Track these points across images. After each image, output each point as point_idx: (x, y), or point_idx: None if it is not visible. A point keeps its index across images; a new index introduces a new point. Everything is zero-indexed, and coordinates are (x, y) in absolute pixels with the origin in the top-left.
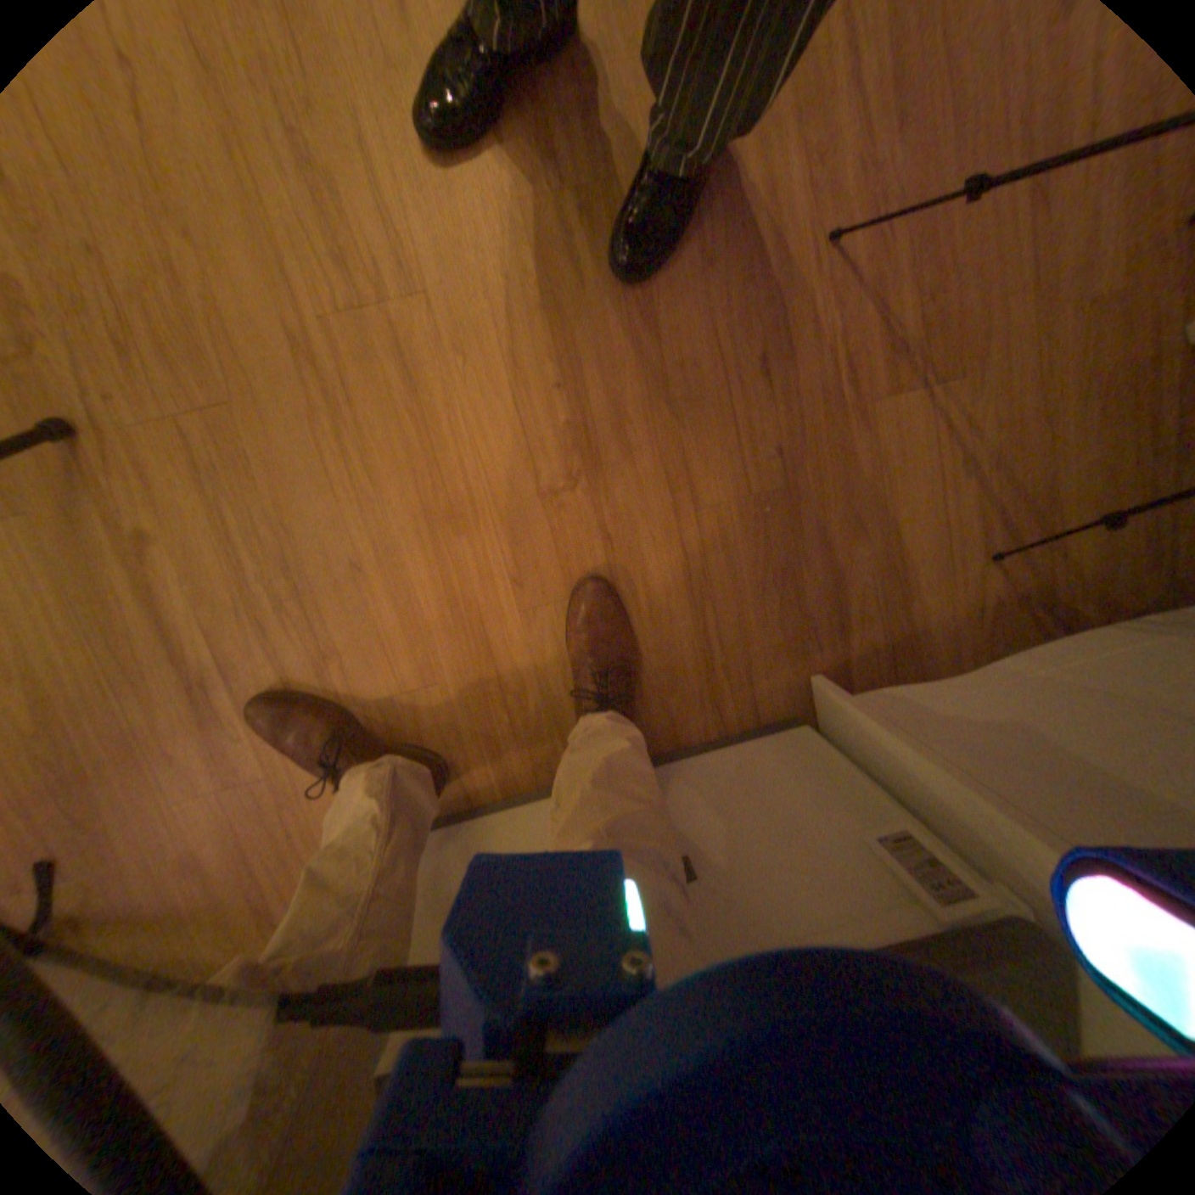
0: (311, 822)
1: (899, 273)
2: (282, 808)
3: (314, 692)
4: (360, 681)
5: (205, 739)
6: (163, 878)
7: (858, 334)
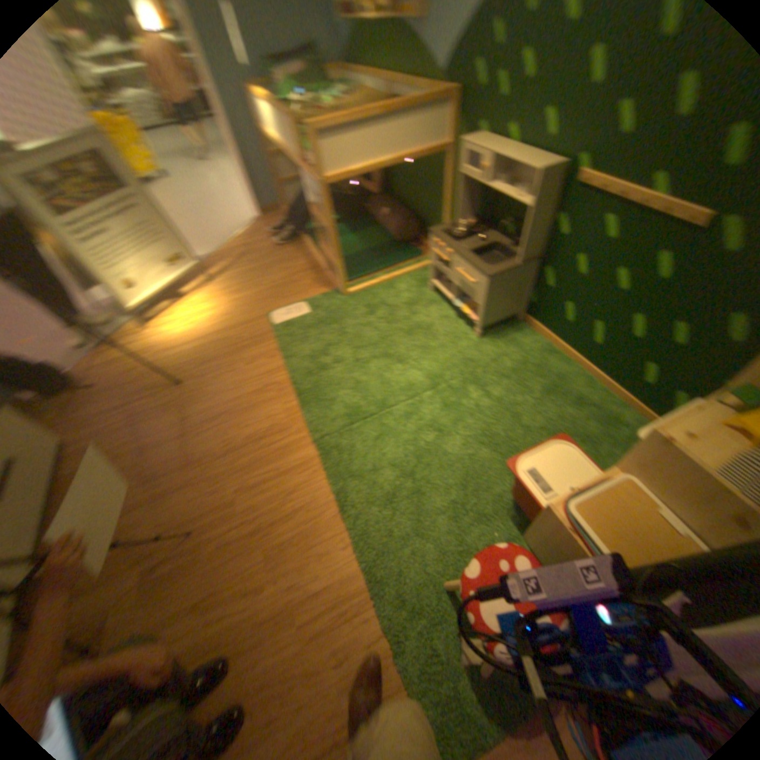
0: (67, 437)
1: (171, 568)
2: (75, 431)
3: (103, 433)
4: (101, 442)
5: (101, 414)
6: (69, 410)
7: (156, 559)
